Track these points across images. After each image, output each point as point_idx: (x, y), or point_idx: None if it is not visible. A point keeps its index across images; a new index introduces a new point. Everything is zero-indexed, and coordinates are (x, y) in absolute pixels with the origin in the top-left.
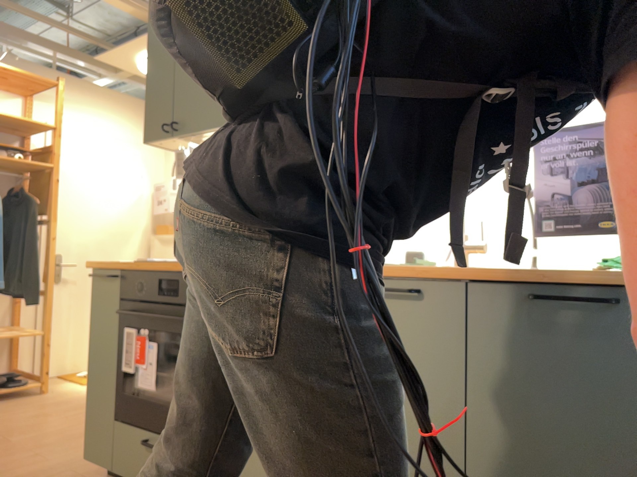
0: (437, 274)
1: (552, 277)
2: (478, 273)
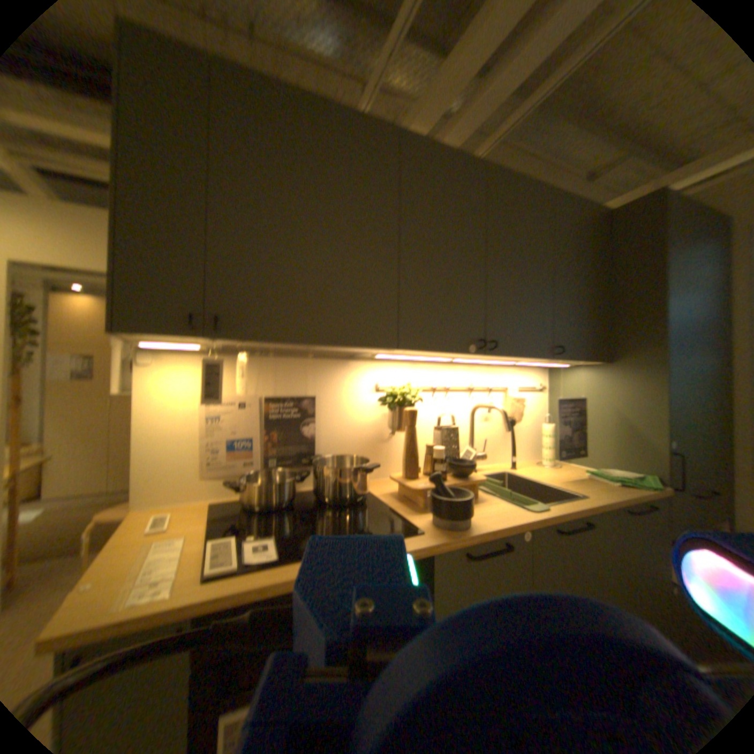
0: (597, 509)
1: (636, 500)
2: (615, 505)
